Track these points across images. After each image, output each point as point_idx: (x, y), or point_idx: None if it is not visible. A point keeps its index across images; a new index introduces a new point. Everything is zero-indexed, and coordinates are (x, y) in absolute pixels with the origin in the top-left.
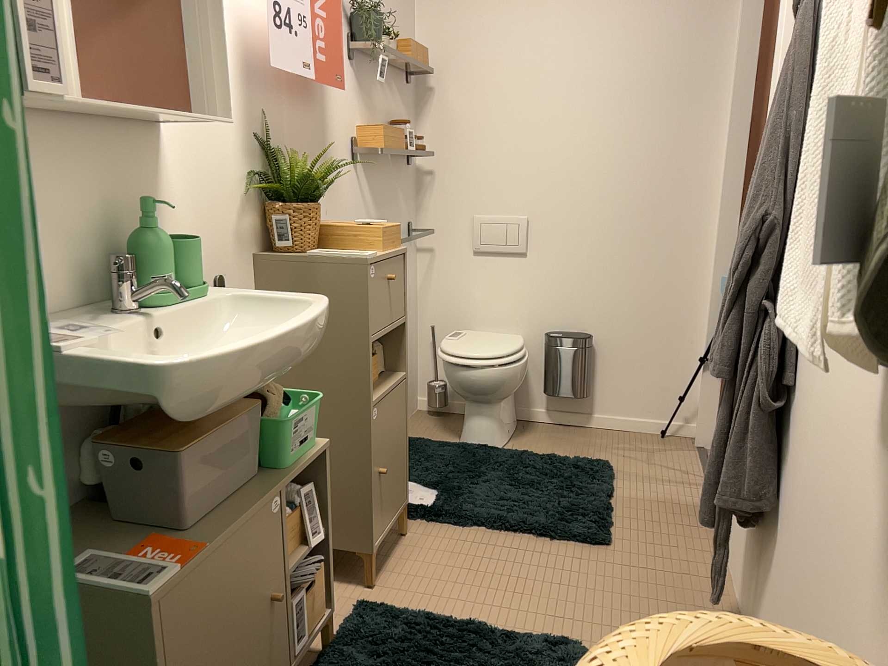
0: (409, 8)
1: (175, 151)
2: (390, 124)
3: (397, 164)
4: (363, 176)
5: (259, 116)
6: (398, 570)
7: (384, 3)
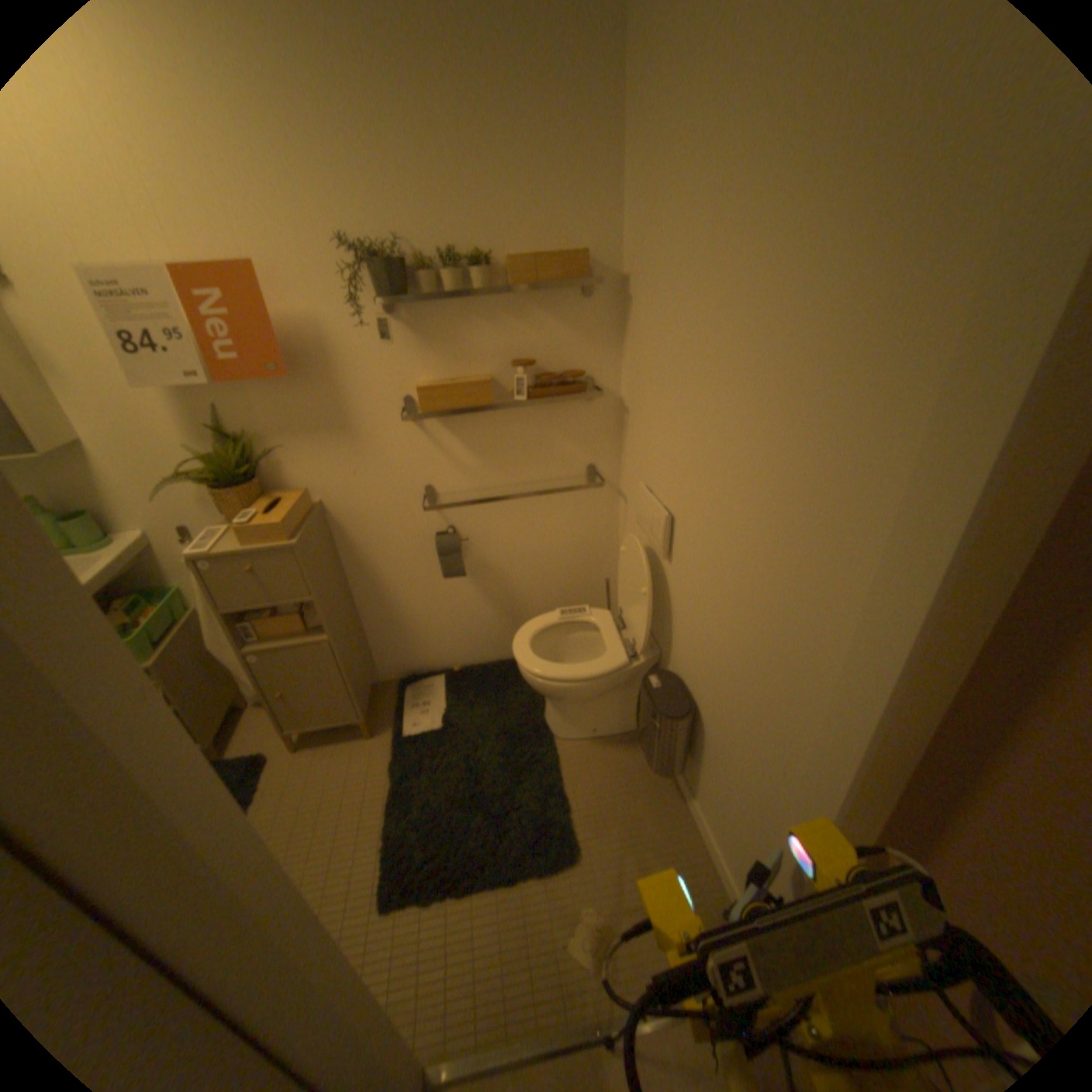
0: (597, 172)
1: (100, 452)
2: (519, 361)
3: (544, 405)
4: (437, 430)
5: (205, 409)
6: (316, 756)
7: (491, 199)
